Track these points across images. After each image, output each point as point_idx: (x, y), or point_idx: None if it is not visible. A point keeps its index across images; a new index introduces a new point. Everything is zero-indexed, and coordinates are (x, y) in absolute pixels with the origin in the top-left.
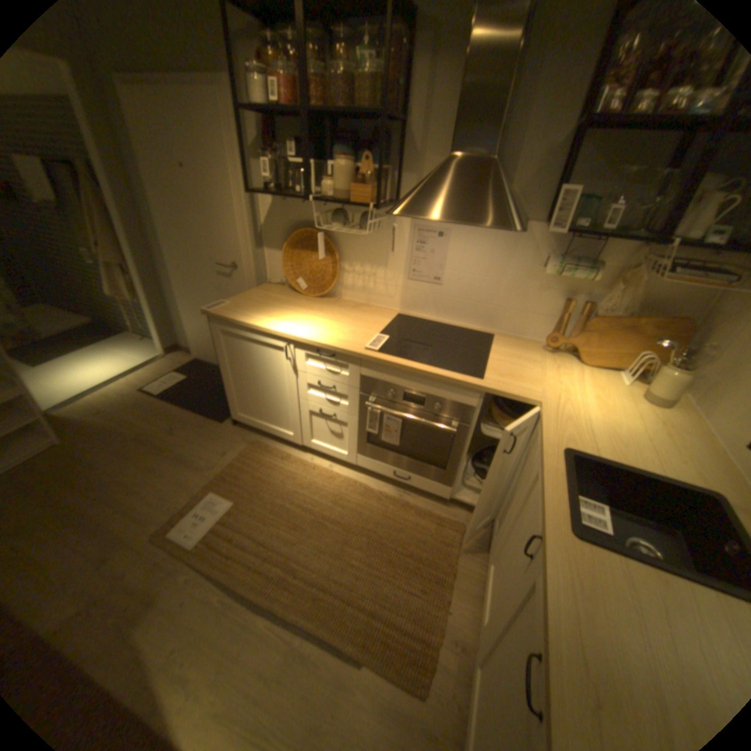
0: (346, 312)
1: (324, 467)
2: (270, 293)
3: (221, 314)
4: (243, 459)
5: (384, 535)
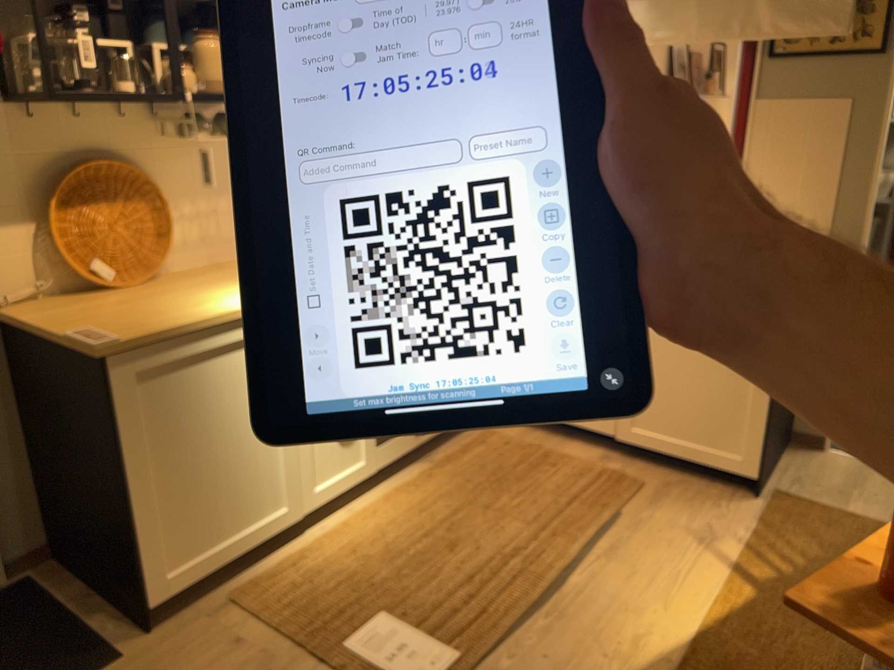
0: (231, 272)
1: (348, 516)
2: (67, 307)
3: (140, 332)
4: (276, 607)
5: (485, 479)
